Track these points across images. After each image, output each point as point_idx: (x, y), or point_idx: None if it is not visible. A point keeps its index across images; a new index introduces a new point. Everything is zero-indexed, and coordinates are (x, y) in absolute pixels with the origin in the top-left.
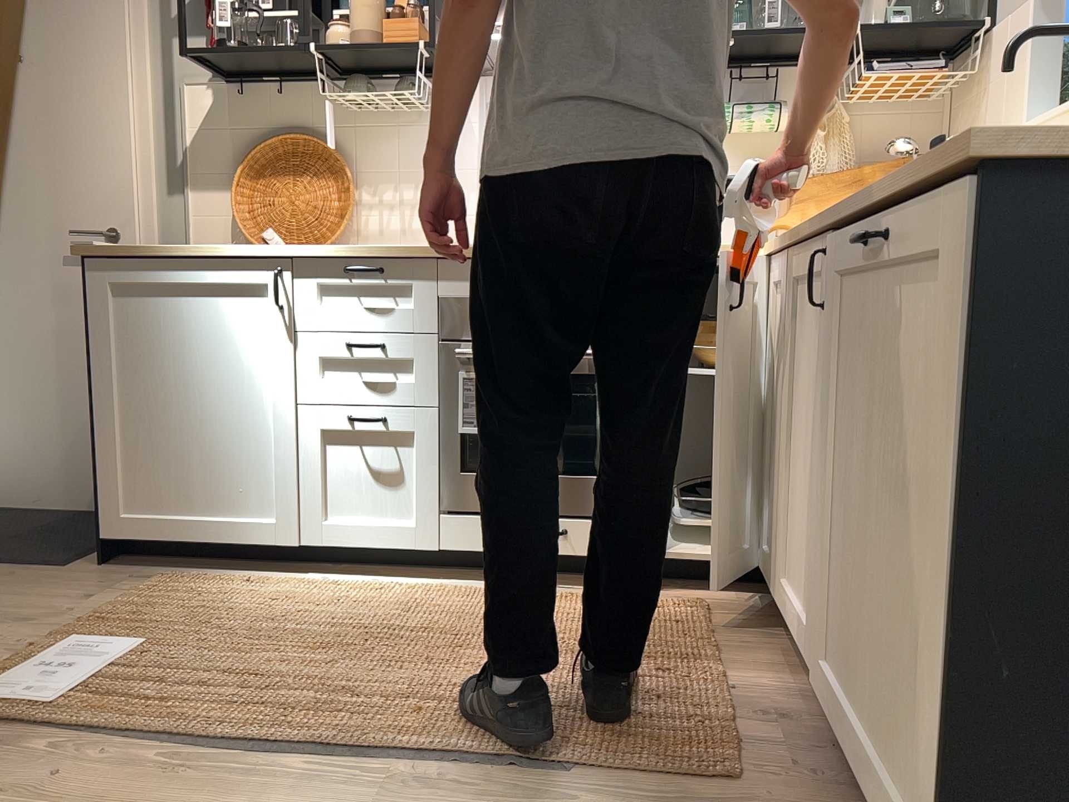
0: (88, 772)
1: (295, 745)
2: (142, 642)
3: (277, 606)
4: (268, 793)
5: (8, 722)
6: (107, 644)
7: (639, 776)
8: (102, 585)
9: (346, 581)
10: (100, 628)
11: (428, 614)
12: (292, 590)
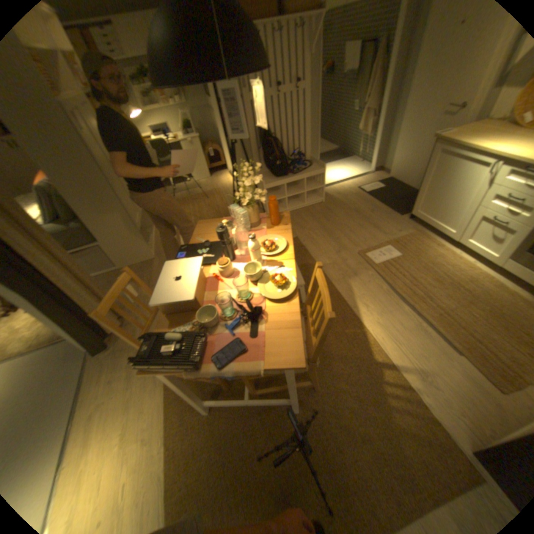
0: (374, 282)
1: (409, 302)
2: (401, 253)
3: (437, 258)
4: (397, 308)
5: (369, 262)
6: (394, 251)
7: (474, 368)
8: (405, 227)
9: (465, 257)
10: (396, 244)
11: (476, 285)
12: (446, 254)
